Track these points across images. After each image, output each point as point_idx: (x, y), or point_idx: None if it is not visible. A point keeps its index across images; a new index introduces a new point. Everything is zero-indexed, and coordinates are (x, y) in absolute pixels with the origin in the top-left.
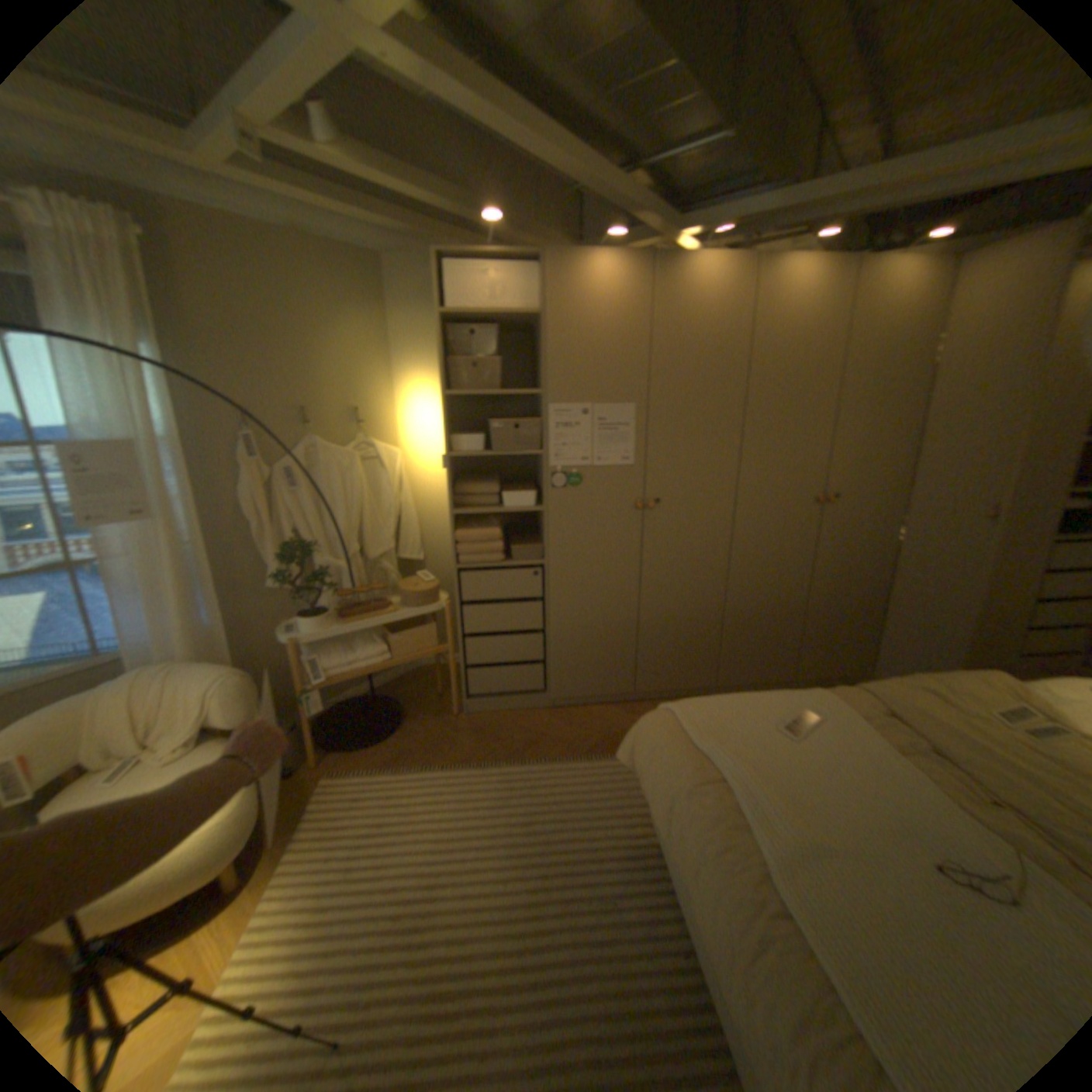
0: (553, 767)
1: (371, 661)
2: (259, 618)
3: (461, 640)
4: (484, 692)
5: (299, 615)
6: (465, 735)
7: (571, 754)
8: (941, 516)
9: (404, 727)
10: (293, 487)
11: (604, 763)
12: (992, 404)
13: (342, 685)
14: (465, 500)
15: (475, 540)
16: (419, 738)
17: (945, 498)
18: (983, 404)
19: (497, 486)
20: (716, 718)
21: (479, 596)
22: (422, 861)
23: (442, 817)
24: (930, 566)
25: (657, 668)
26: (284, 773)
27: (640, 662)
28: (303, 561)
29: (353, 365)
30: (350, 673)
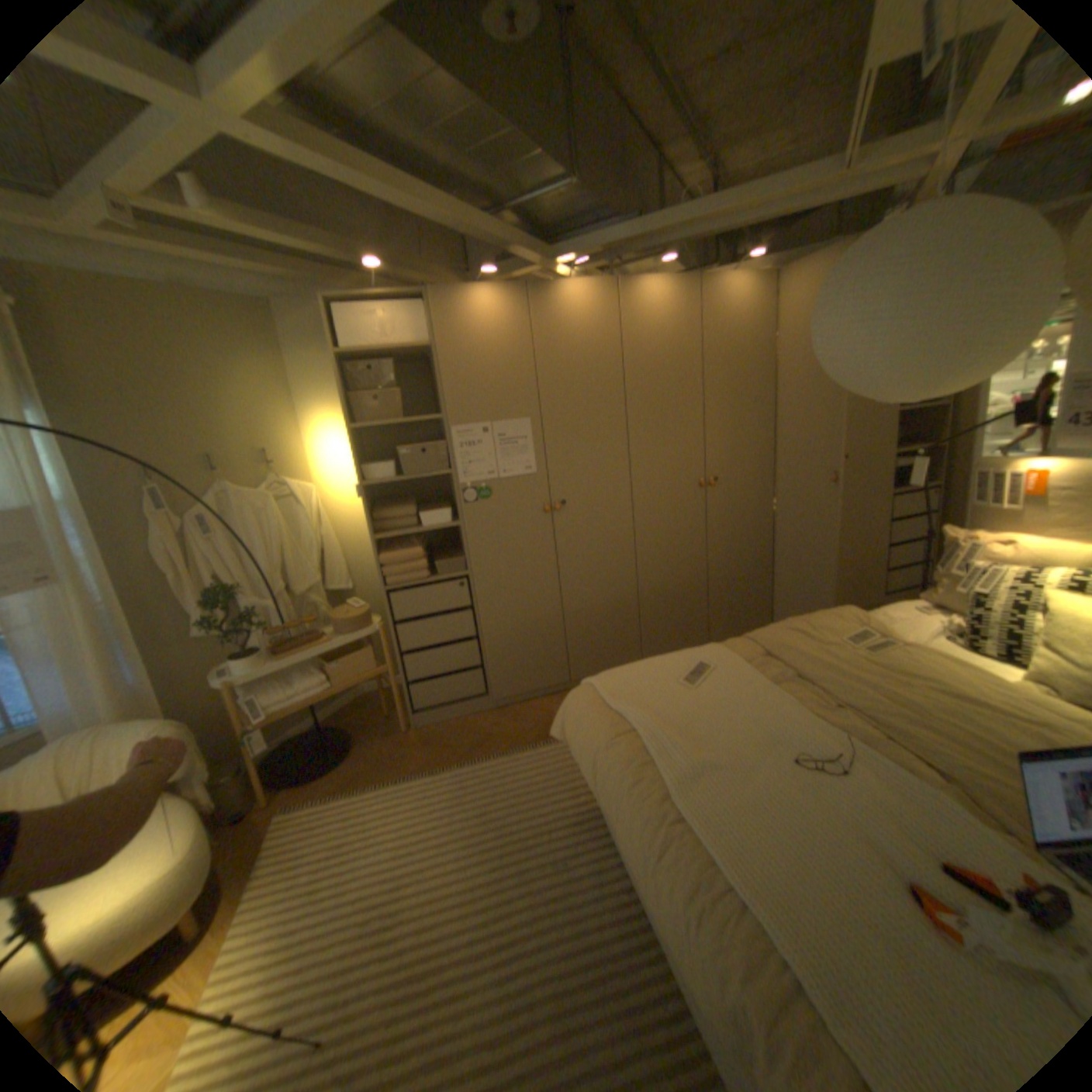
0: (500, 760)
1: (309, 693)
2: (185, 670)
3: (397, 659)
4: (428, 705)
5: (228, 659)
6: (414, 749)
7: (516, 747)
8: (801, 485)
9: (352, 753)
10: (205, 535)
11: (546, 748)
12: (824, 388)
13: (282, 725)
14: (383, 525)
15: (398, 561)
16: (368, 760)
17: (802, 470)
18: (817, 388)
19: (413, 508)
20: (627, 682)
21: (409, 614)
22: (382, 869)
23: (398, 826)
24: (800, 529)
25: (586, 655)
26: (231, 819)
27: (570, 651)
28: (225, 605)
29: (253, 409)
30: (289, 708)
